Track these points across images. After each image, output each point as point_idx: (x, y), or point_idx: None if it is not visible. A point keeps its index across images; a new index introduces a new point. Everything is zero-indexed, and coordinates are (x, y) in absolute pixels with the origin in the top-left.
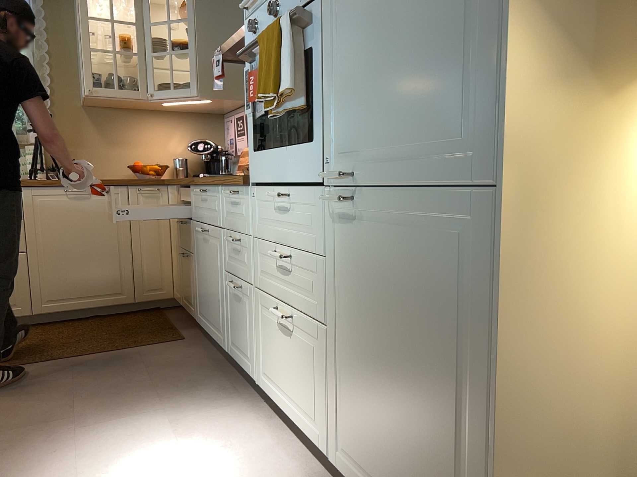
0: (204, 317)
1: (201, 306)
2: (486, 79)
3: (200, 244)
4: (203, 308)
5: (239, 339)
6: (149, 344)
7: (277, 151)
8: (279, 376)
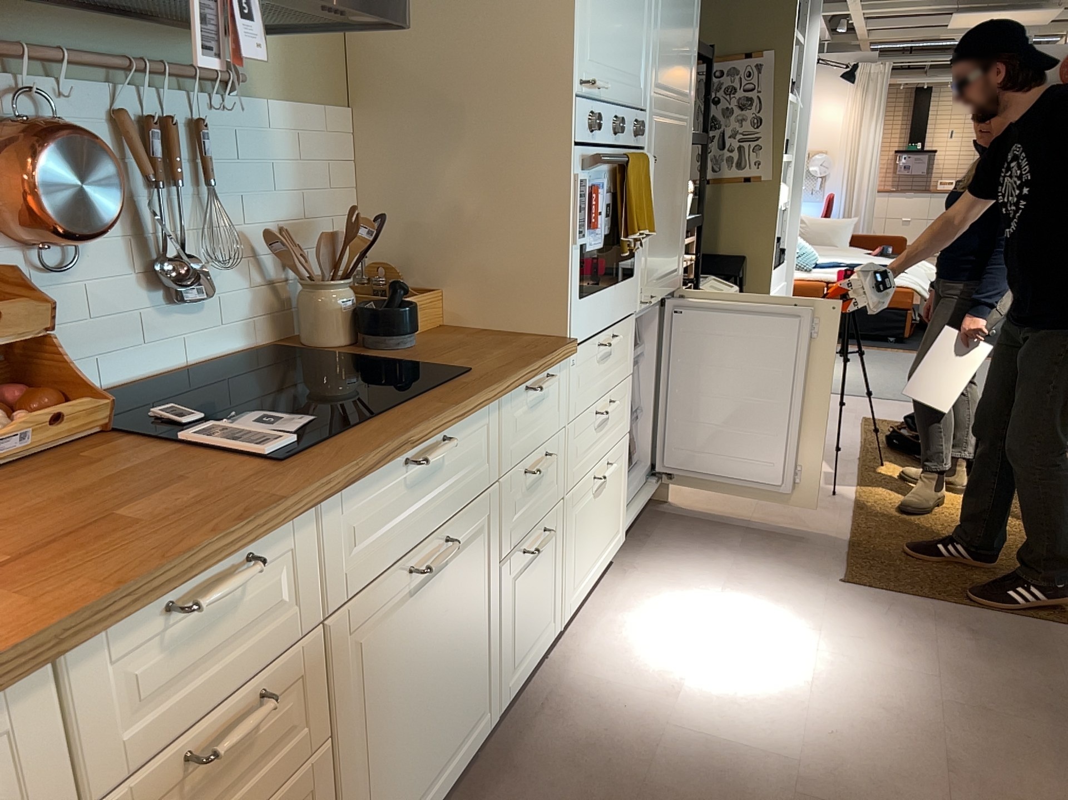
0: None
1: None
2: (681, 240)
3: (395, 630)
4: (402, 797)
5: (529, 631)
6: None
7: (605, 291)
8: (589, 554)
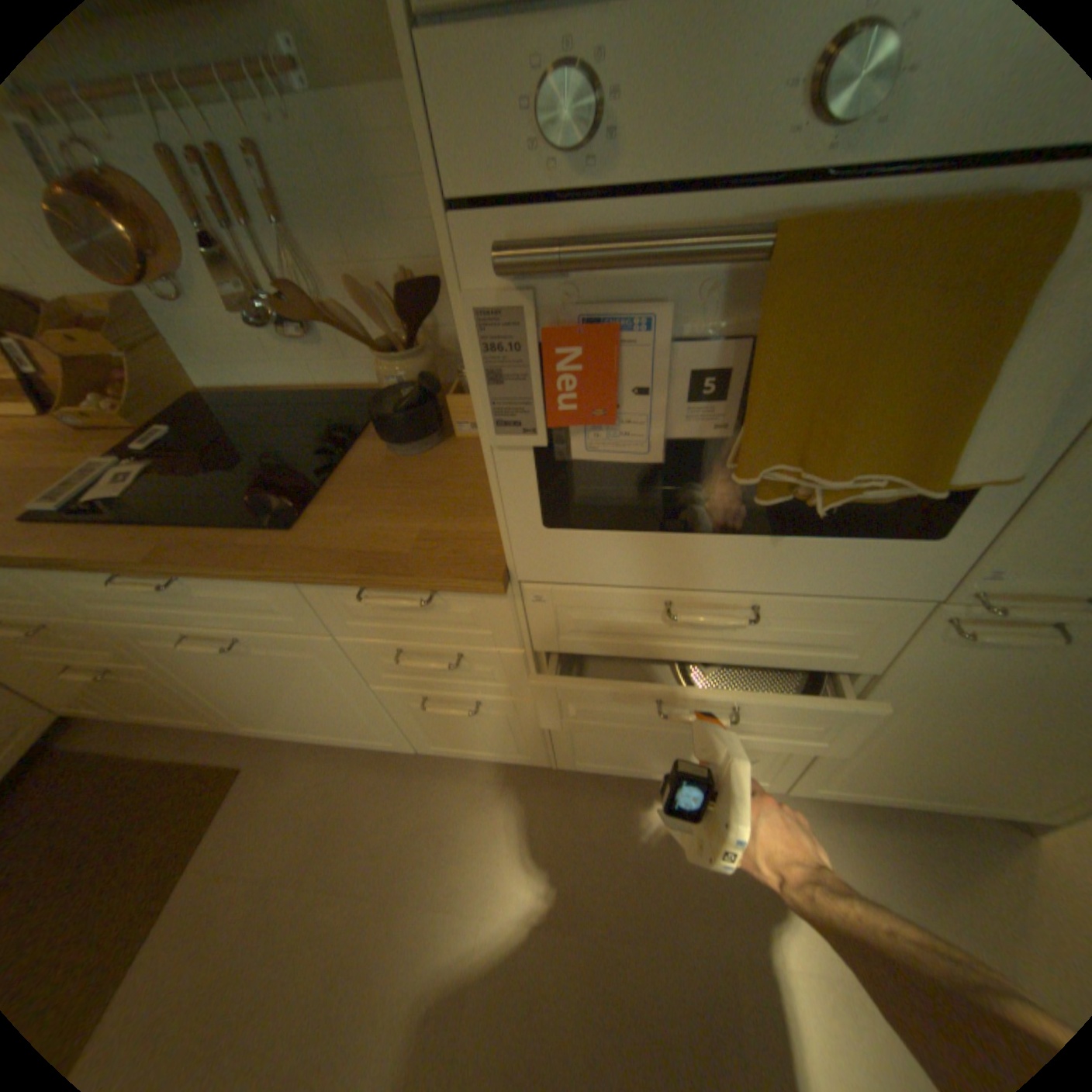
0: (277, 729)
1: (254, 721)
2: None
3: (192, 656)
4: (268, 722)
5: (468, 742)
6: (196, 839)
7: (700, 536)
8: (639, 760)
